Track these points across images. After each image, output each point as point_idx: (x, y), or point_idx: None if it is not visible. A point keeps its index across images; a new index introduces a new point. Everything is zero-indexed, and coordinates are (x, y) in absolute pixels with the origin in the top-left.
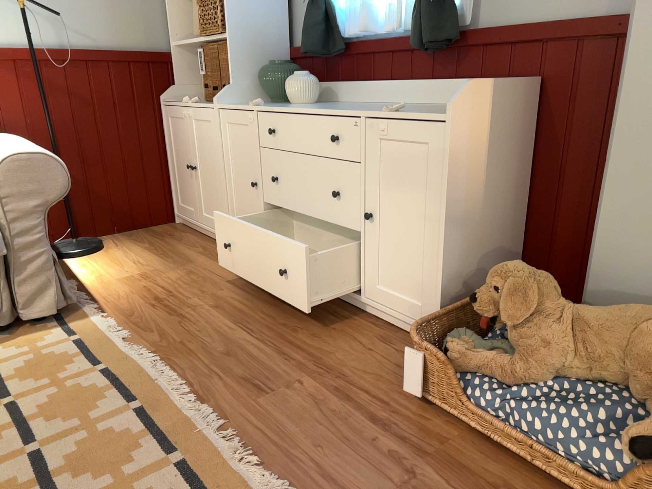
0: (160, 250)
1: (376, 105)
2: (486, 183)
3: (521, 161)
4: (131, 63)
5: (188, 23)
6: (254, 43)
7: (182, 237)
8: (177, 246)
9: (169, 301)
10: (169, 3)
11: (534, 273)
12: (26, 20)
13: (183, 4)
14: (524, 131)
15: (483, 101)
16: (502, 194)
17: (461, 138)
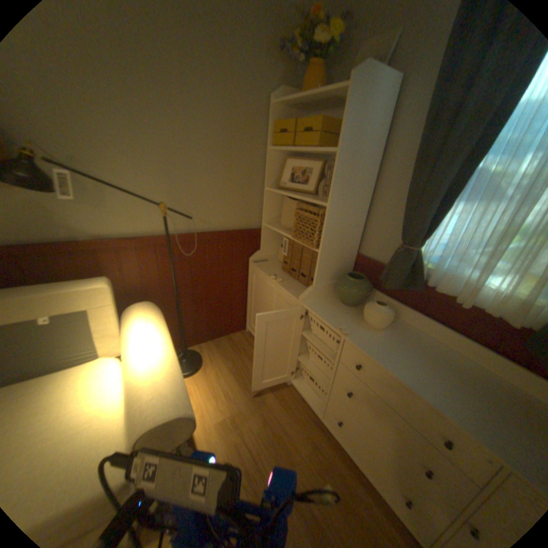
0: (240, 376)
1: (455, 358)
2: None
3: None
4: (234, 237)
5: (276, 207)
6: (337, 254)
7: (252, 354)
8: (251, 370)
9: (257, 482)
10: (267, 194)
11: None
12: (165, 223)
13: (275, 194)
14: None
15: None
16: None
17: None
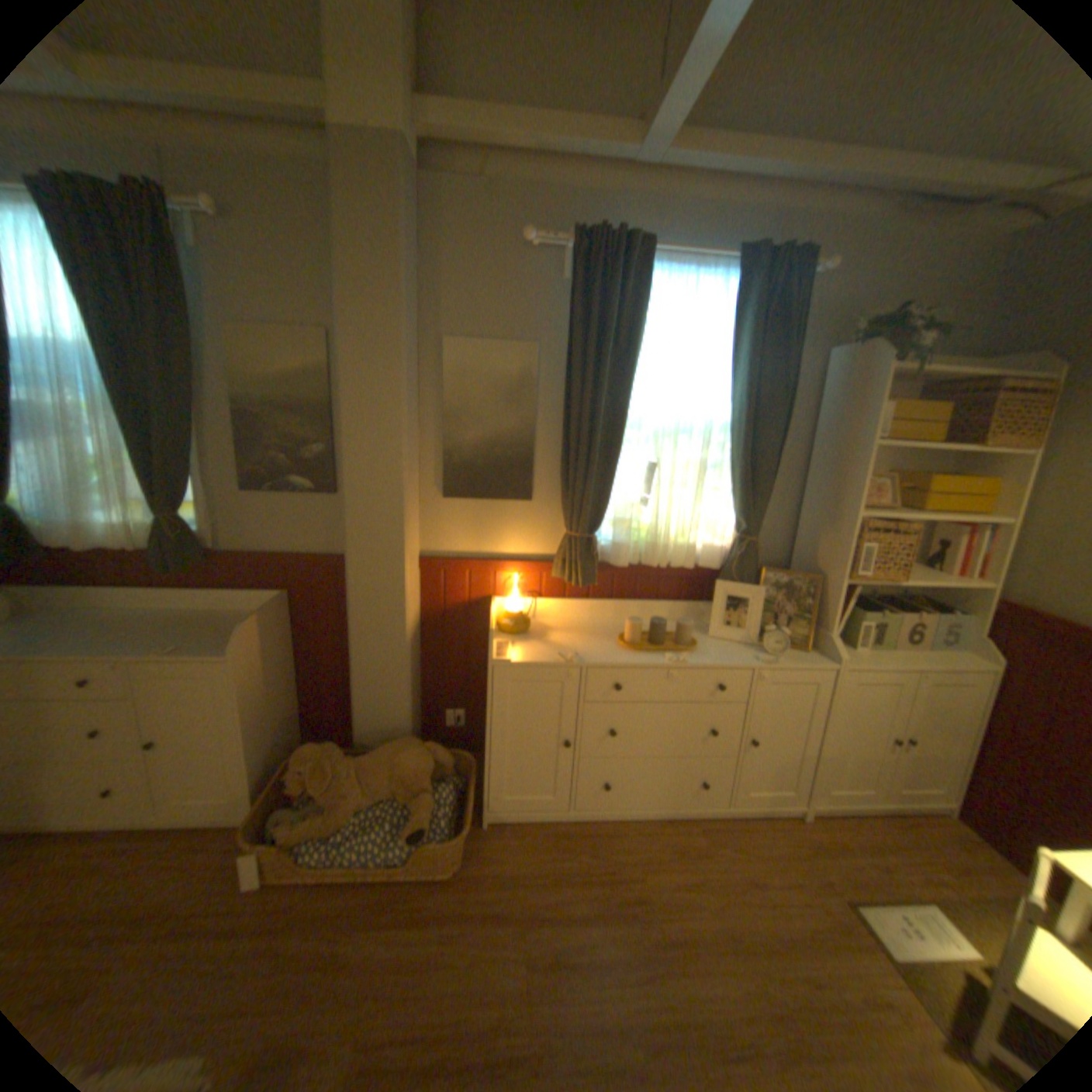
0: None
1: (111, 616)
2: (264, 685)
3: (285, 651)
4: None
5: None
6: None
7: None
8: None
9: None
10: None
11: (323, 751)
12: None
13: None
14: (283, 630)
15: (252, 633)
16: (277, 684)
17: (241, 670)
